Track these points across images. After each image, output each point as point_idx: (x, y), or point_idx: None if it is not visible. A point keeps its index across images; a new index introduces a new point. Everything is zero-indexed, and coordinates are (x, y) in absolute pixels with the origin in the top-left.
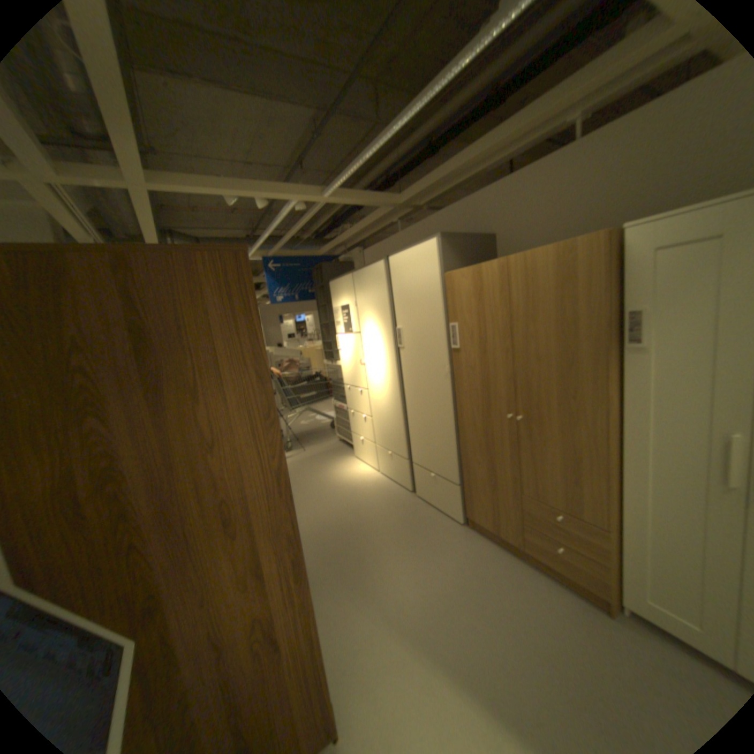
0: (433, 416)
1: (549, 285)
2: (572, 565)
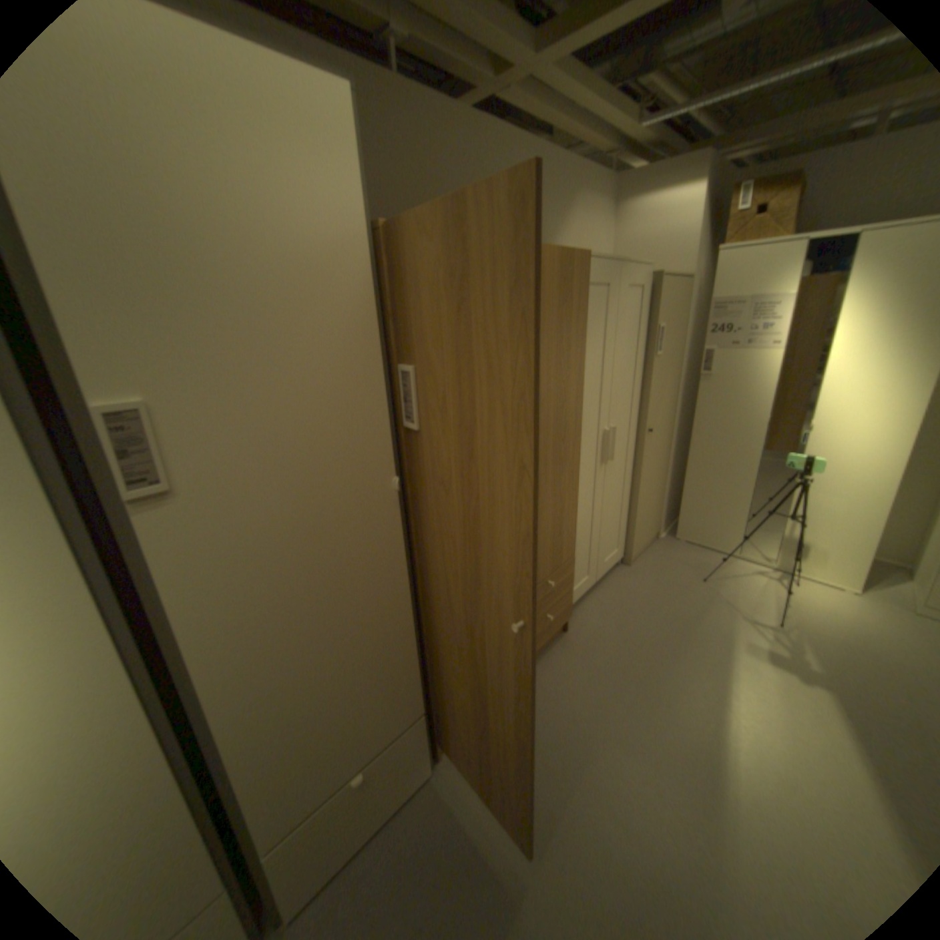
0: (348, 634)
1: (553, 302)
2: (552, 623)
